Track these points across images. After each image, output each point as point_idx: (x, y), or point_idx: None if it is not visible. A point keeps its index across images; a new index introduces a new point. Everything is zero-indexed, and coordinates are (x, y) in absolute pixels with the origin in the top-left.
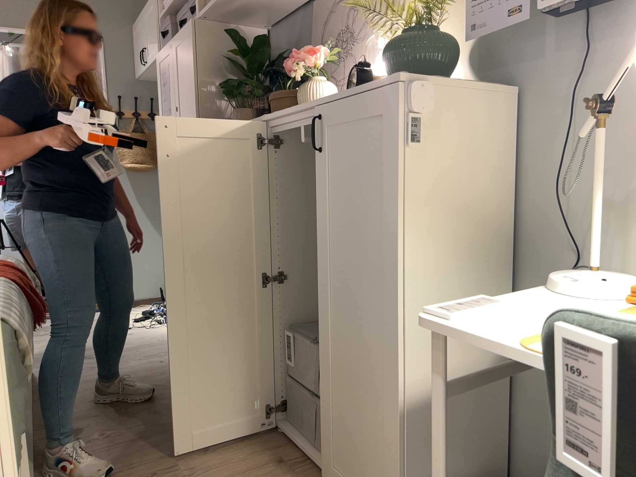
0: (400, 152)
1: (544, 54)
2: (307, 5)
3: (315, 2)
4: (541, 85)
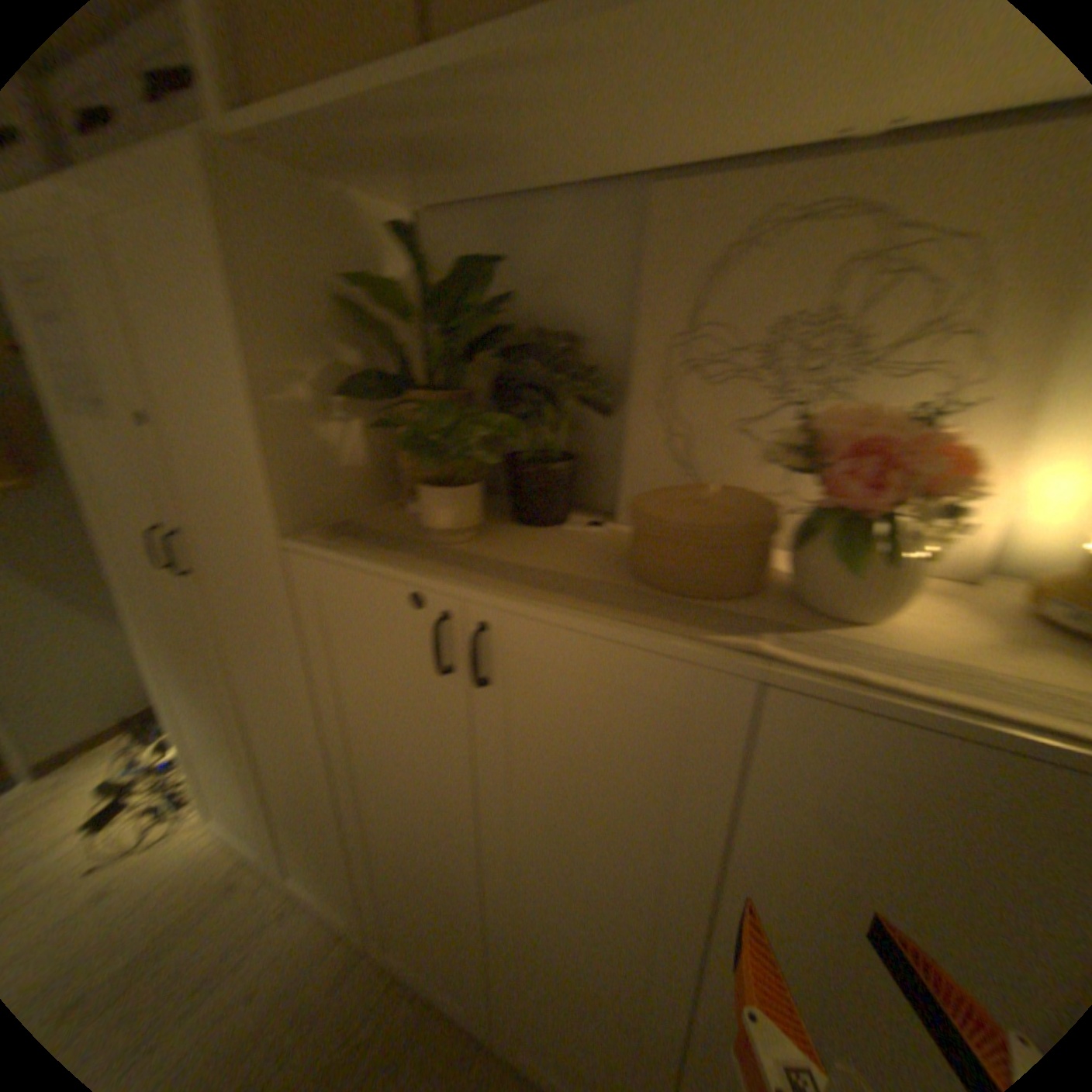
0: None
1: None
2: (597, 185)
3: (639, 186)
4: None
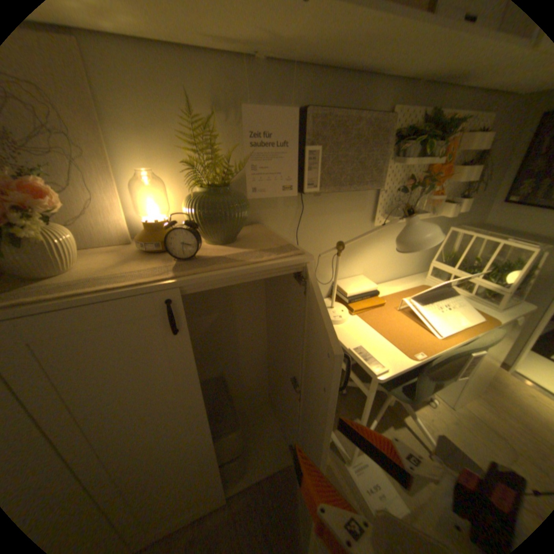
0: (308, 302)
1: (274, 204)
2: None
3: None
4: (273, 222)
